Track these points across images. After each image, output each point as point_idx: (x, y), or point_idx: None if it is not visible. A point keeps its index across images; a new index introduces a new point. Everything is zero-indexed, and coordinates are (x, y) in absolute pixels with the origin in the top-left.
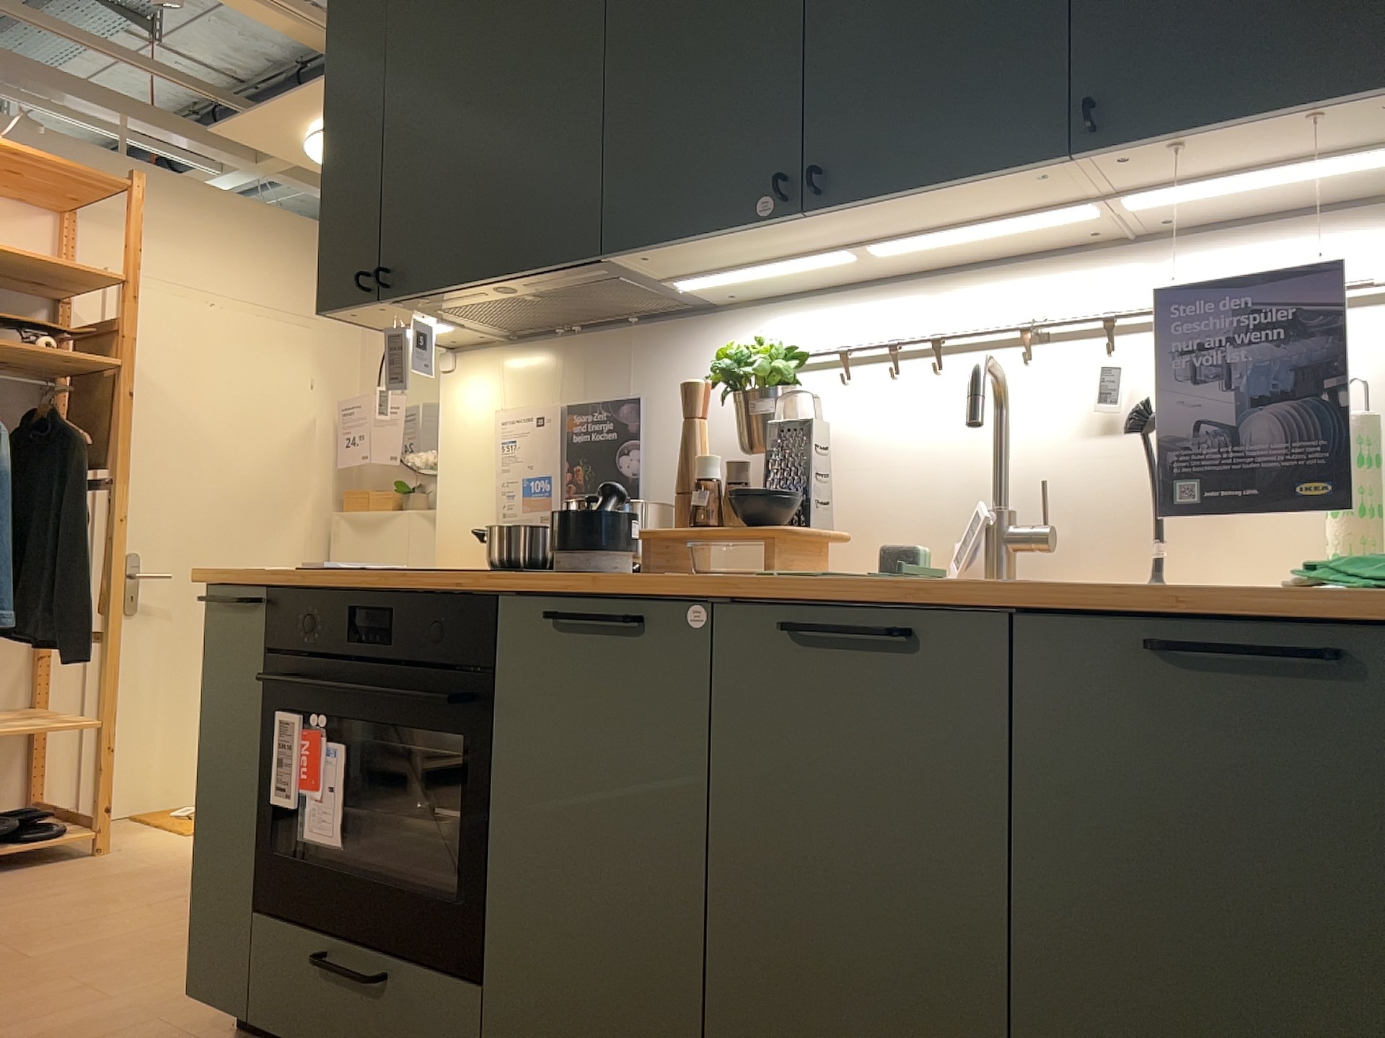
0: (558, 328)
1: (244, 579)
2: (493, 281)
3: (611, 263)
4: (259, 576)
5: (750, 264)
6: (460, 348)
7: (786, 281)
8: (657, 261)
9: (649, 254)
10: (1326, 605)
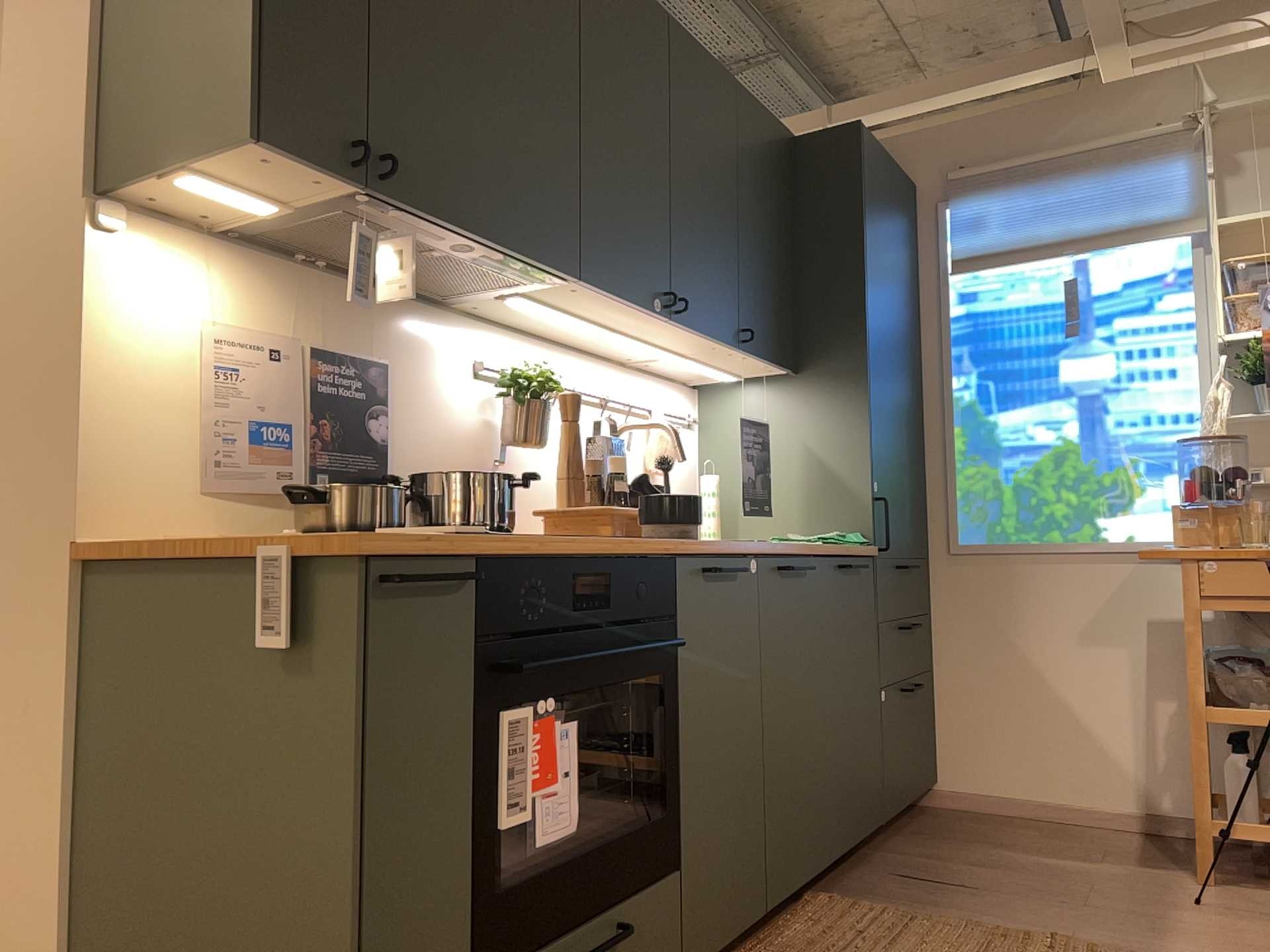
0: (305, 254)
1: (451, 547)
2: (484, 242)
3: (554, 277)
4: (479, 544)
5: (570, 310)
6: (123, 202)
7: (512, 314)
8: (565, 289)
9: (581, 288)
10: (855, 550)
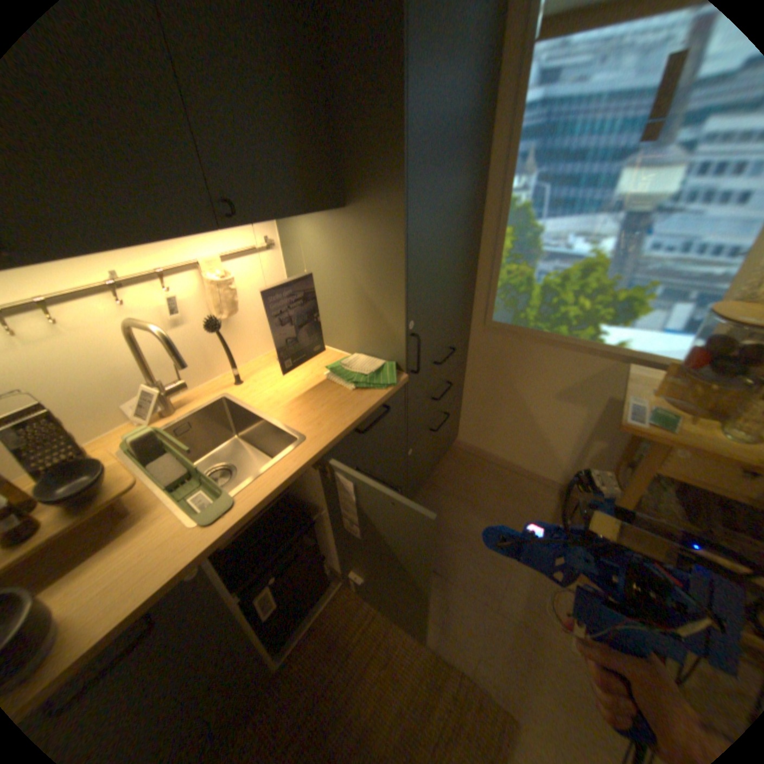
0: None
1: None
2: None
3: None
4: None
5: None
6: None
7: None
8: None
9: None
10: (378, 397)
